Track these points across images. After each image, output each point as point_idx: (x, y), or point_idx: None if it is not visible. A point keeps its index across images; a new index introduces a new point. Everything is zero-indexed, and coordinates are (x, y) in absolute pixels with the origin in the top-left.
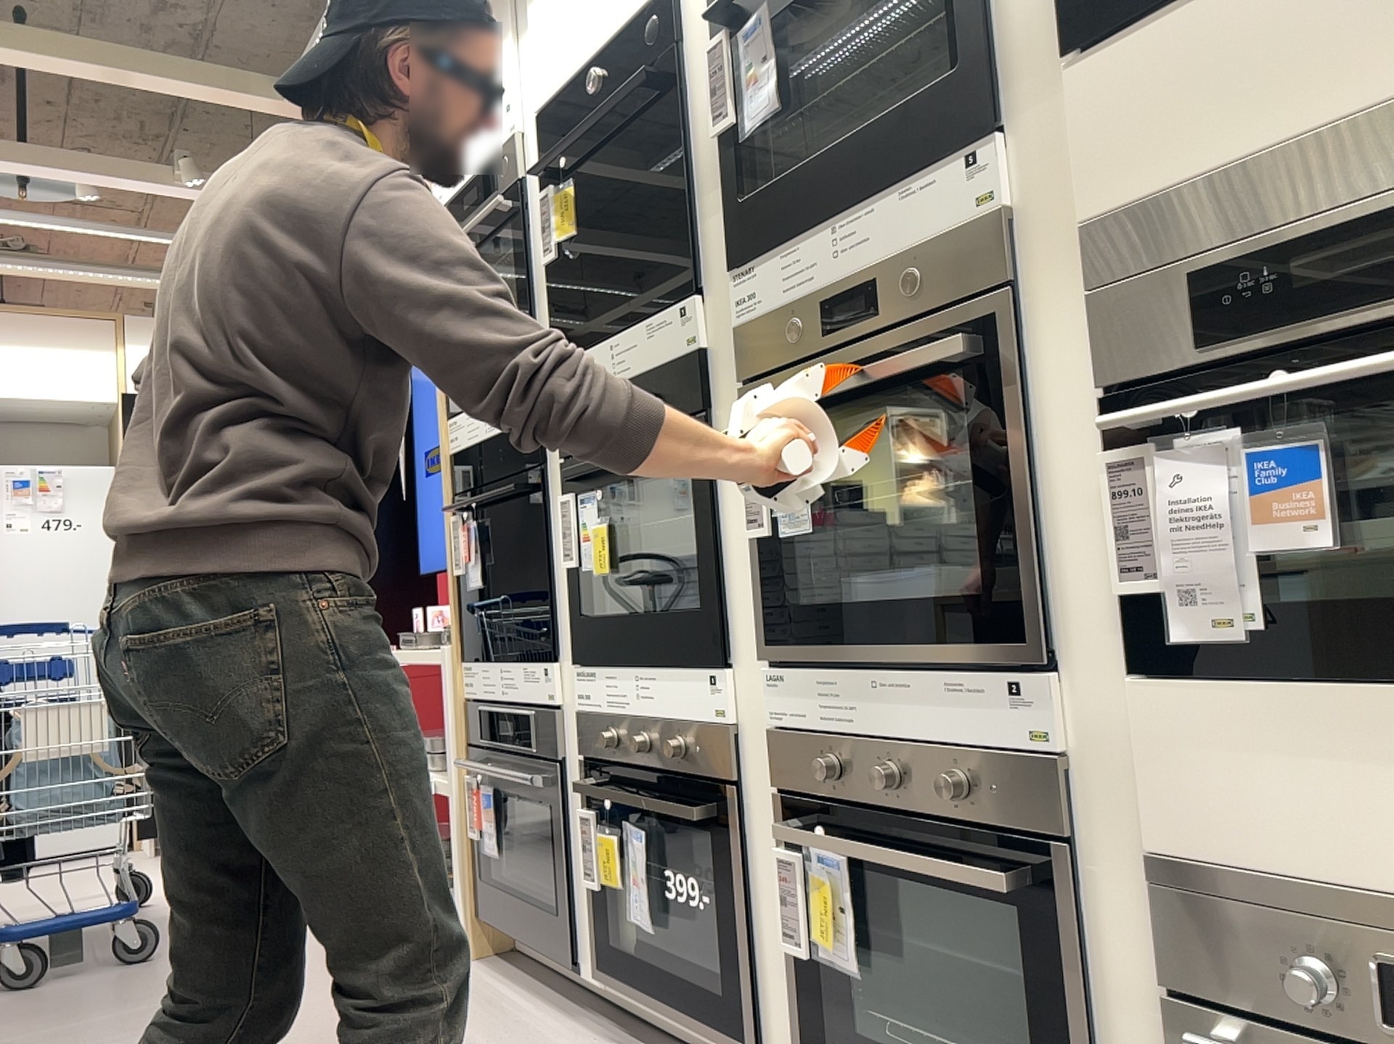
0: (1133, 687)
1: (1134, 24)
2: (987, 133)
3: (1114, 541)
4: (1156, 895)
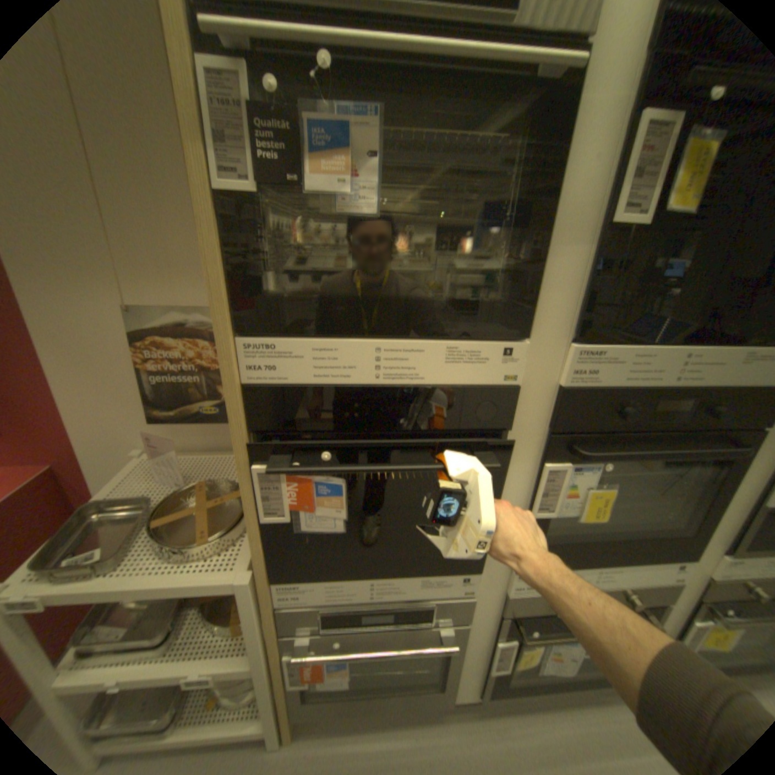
0: None
1: None
2: None
3: None
4: None
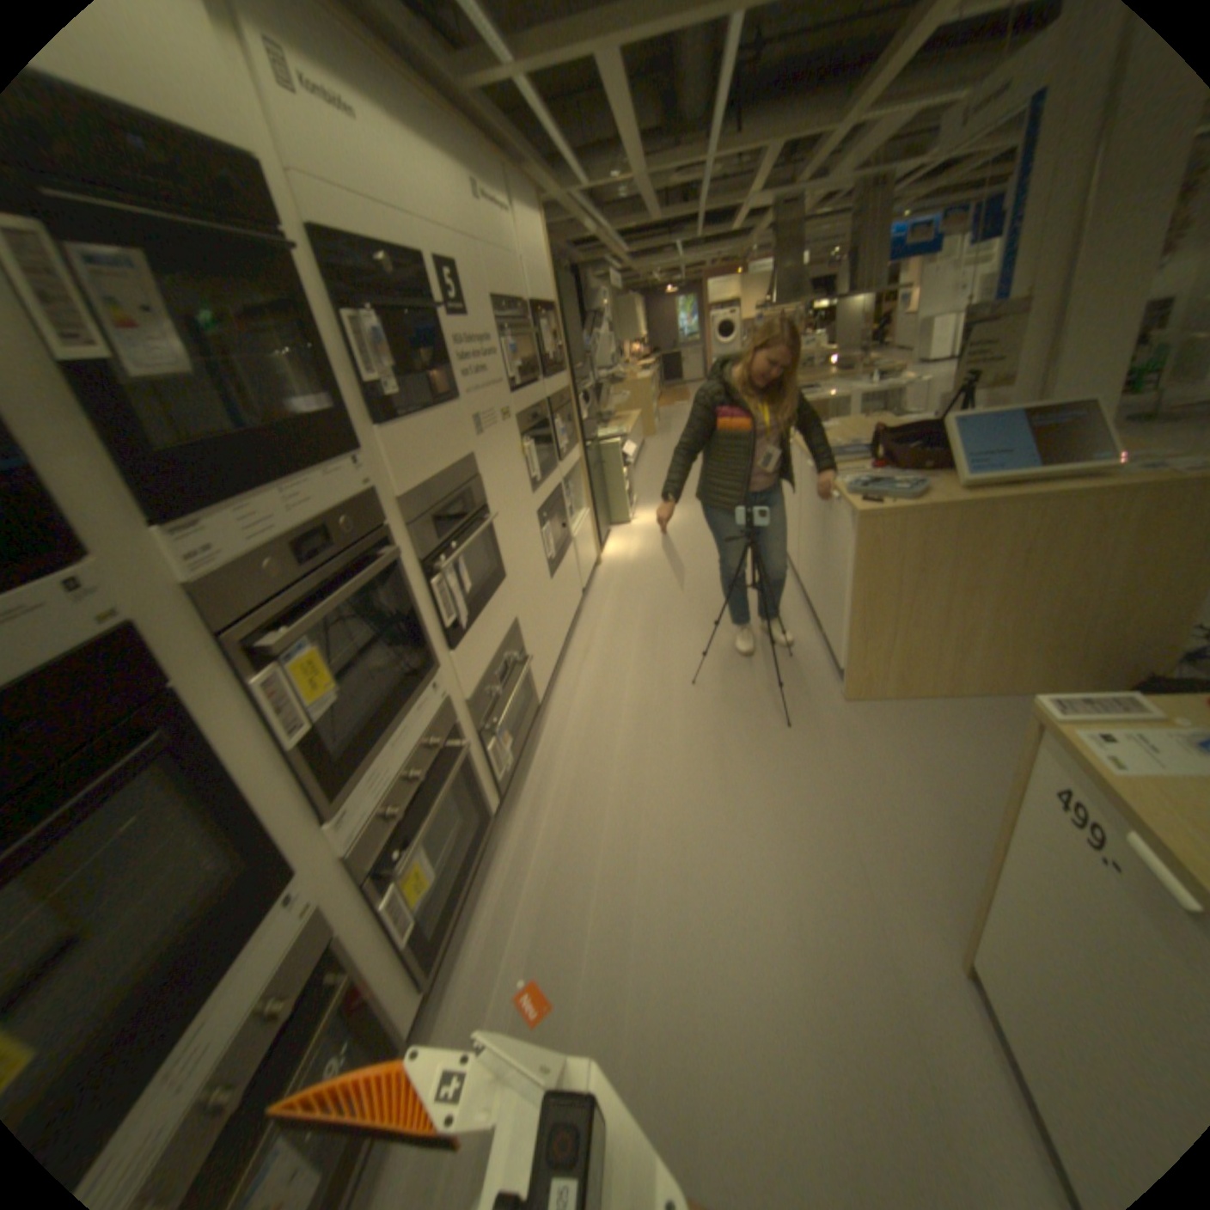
0: (452, 656)
1: (389, 421)
2: (356, 449)
3: (440, 612)
4: (471, 711)
